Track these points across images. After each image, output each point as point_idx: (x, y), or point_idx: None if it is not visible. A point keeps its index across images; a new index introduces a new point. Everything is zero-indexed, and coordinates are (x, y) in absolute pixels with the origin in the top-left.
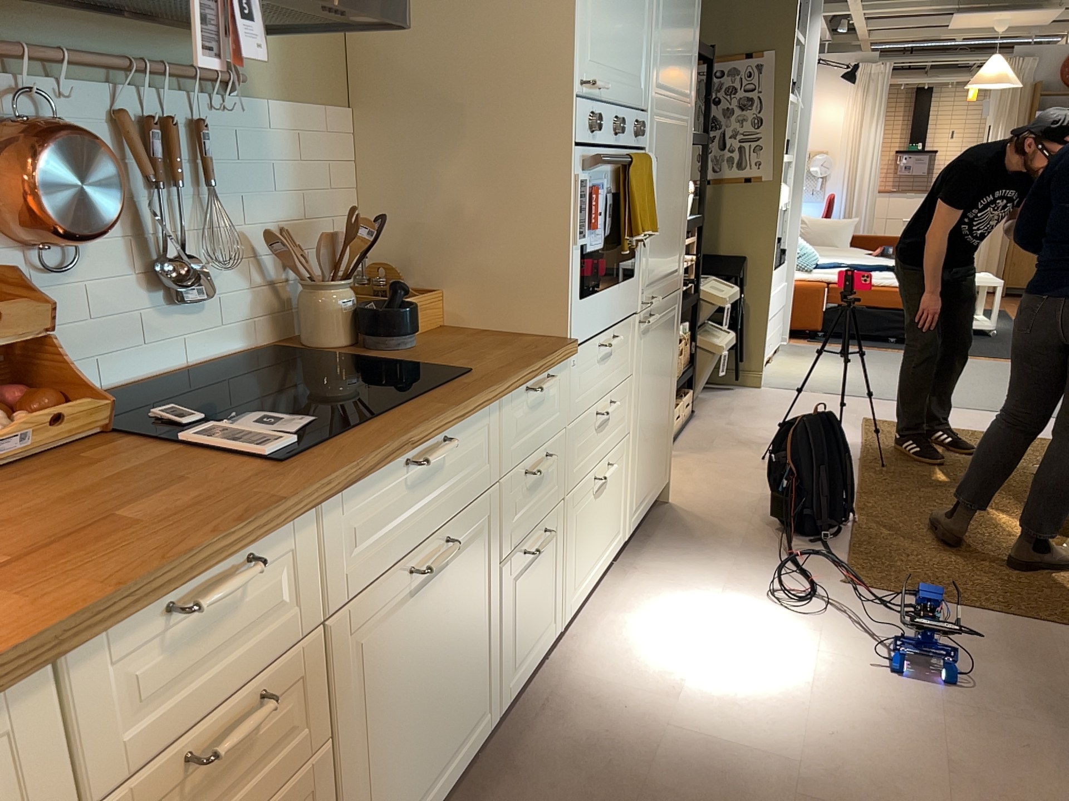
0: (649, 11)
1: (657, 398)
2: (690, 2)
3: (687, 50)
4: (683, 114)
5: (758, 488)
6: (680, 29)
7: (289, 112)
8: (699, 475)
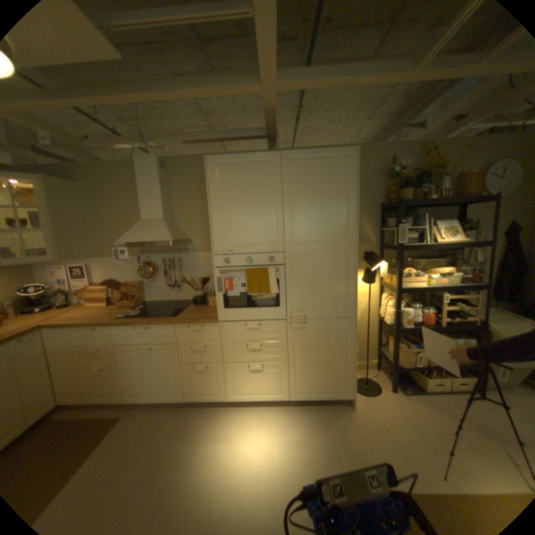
0: (277, 218)
1: (324, 358)
2: (337, 202)
3: (337, 221)
4: (337, 246)
5: (409, 440)
6: (322, 216)
7: (203, 254)
8: (397, 414)
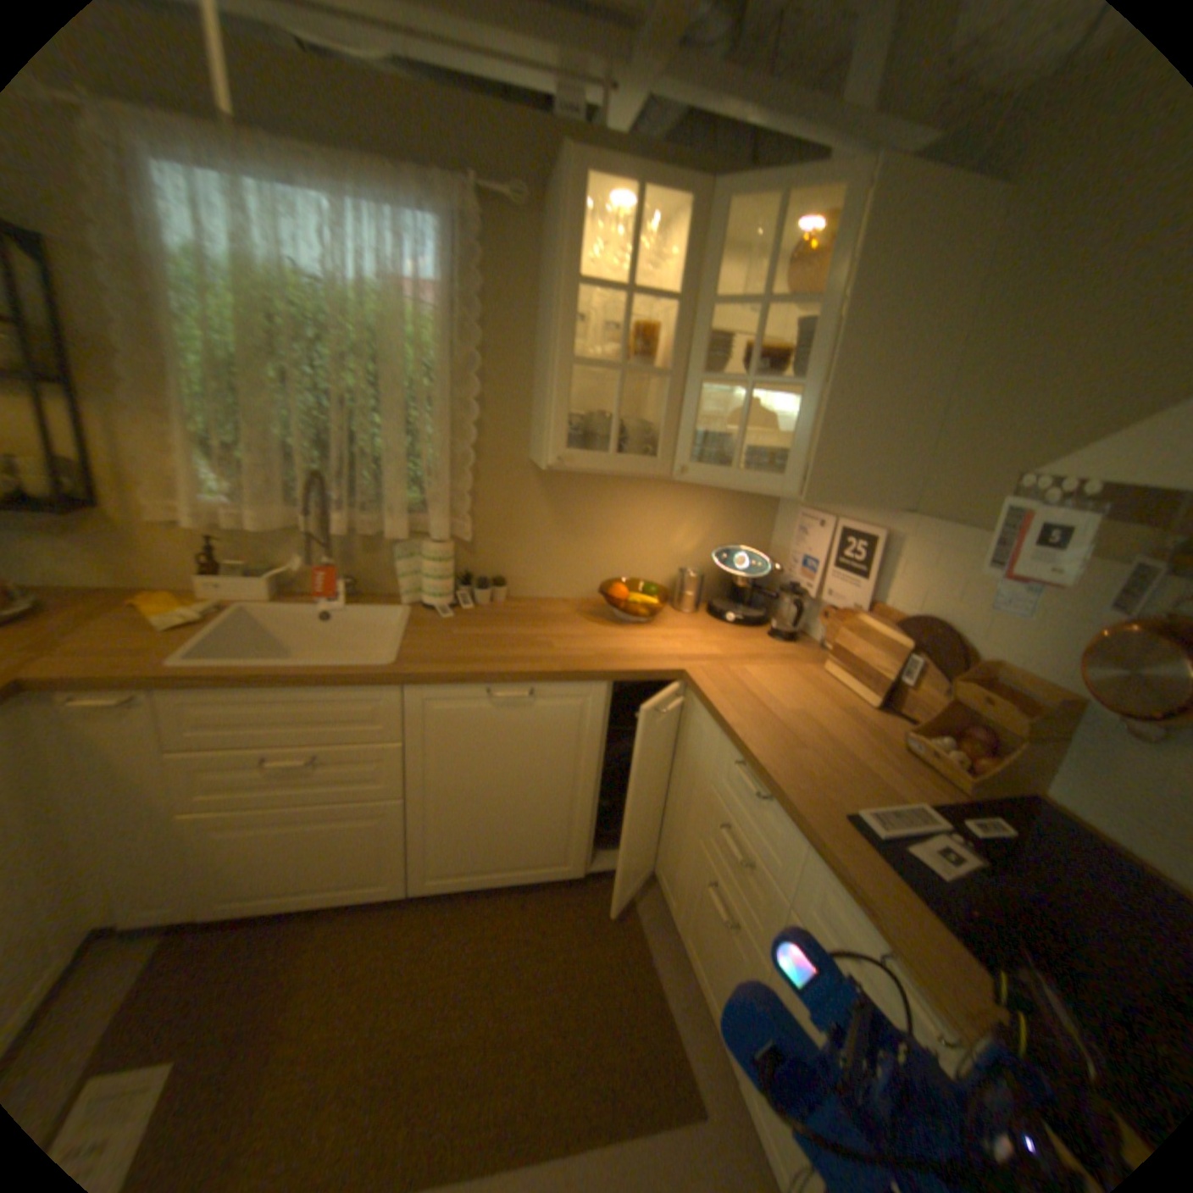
0: None
1: None
2: None
3: None
4: None
5: None
6: None
7: None
8: None
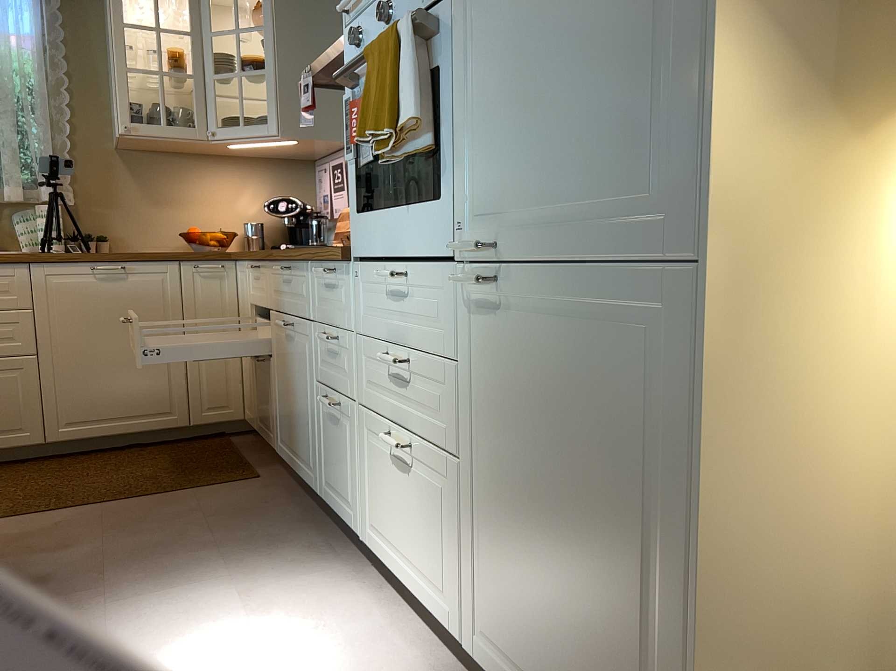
0: None
1: (567, 508)
2: None
3: None
4: None
5: None
6: None
7: None
8: None
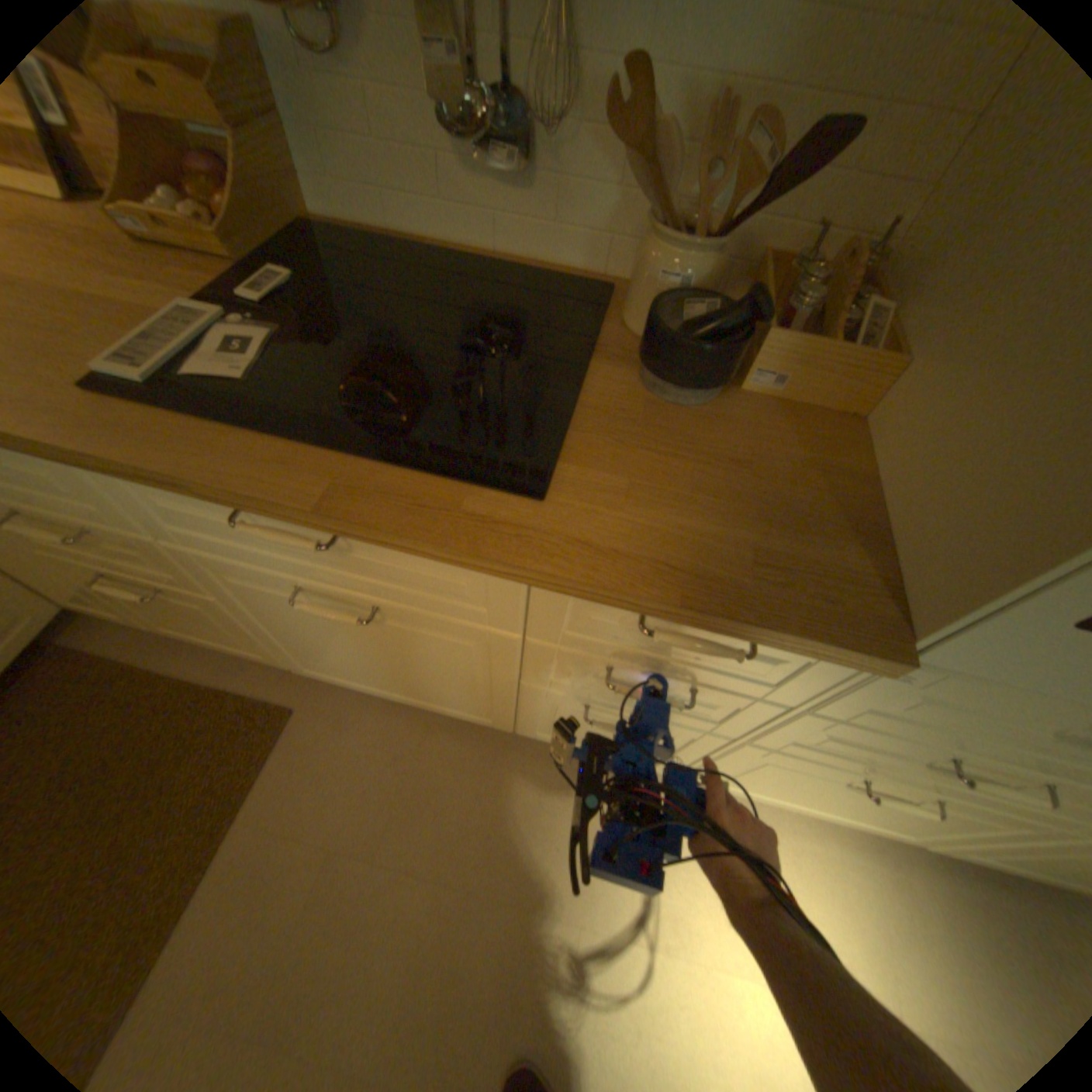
0: None
1: None
2: None
3: None
4: None
5: None
6: None
7: None
8: None
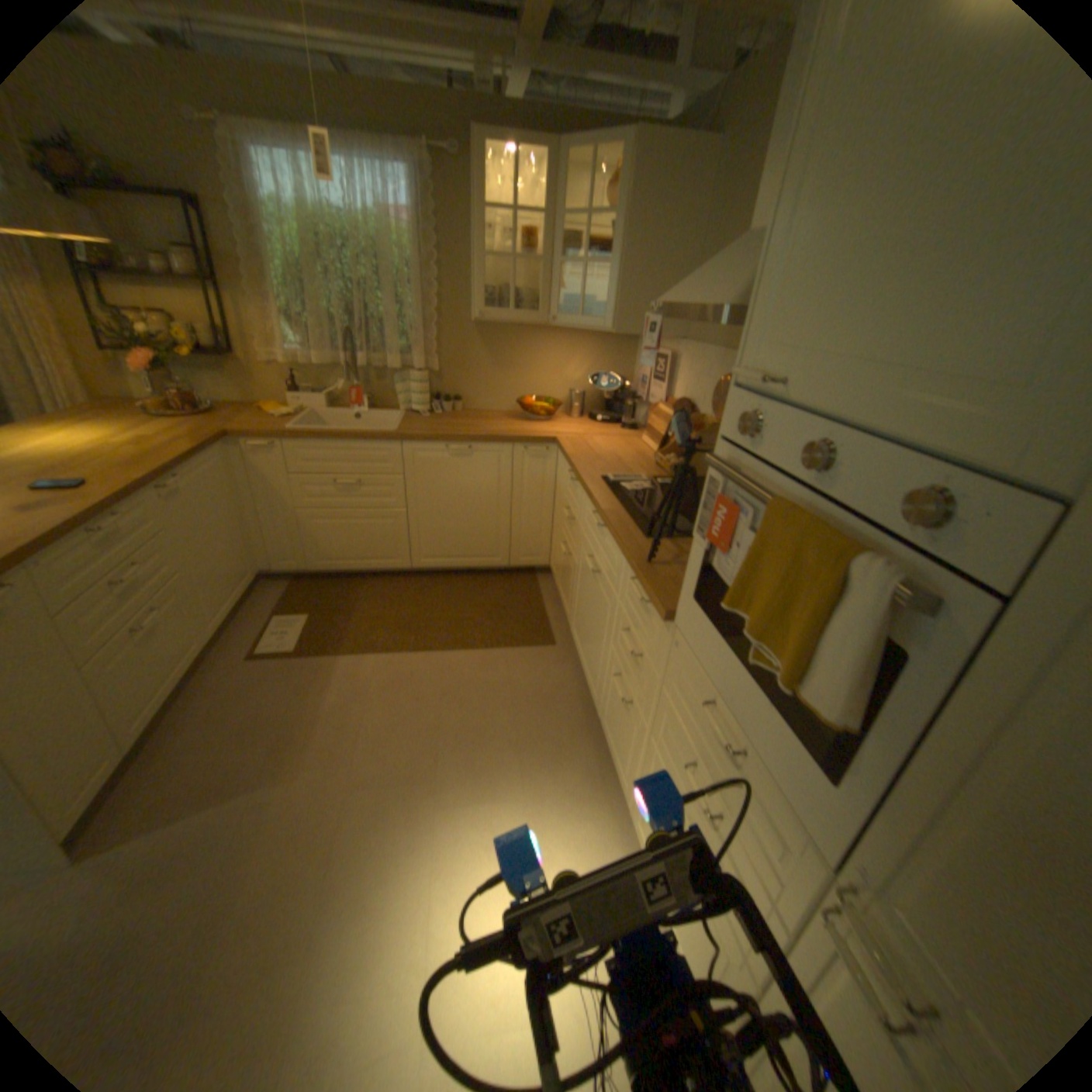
0: None
1: None
2: None
3: None
4: None
5: None
6: None
7: None
8: None
